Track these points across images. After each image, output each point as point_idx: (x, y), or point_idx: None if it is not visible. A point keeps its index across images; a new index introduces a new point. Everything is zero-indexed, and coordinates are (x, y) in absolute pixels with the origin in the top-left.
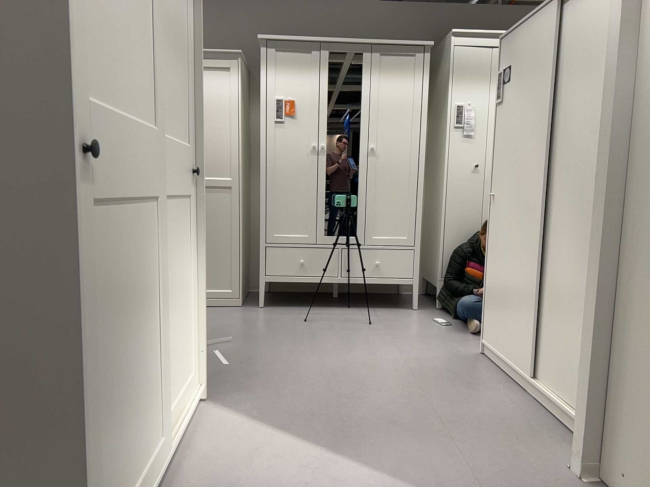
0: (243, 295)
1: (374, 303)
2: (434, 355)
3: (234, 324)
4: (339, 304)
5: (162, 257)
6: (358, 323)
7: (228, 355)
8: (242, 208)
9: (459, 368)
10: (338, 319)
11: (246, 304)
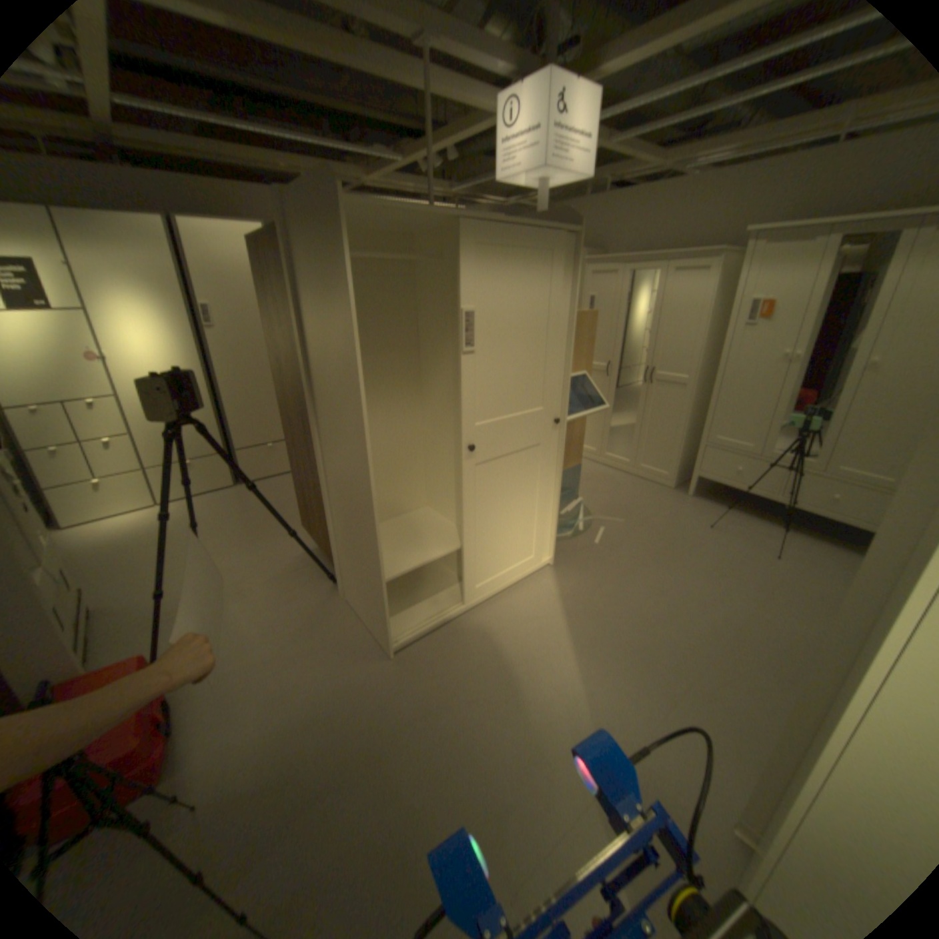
0: (684, 479)
1: (829, 533)
2: (803, 627)
3: (648, 505)
4: (781, 519)
5: (501, 486)
6: (769, 550)
7: (609, 534)
8: (696, 405)
9: (809, 656)
10: (750, 538)
11: (683, 487)
